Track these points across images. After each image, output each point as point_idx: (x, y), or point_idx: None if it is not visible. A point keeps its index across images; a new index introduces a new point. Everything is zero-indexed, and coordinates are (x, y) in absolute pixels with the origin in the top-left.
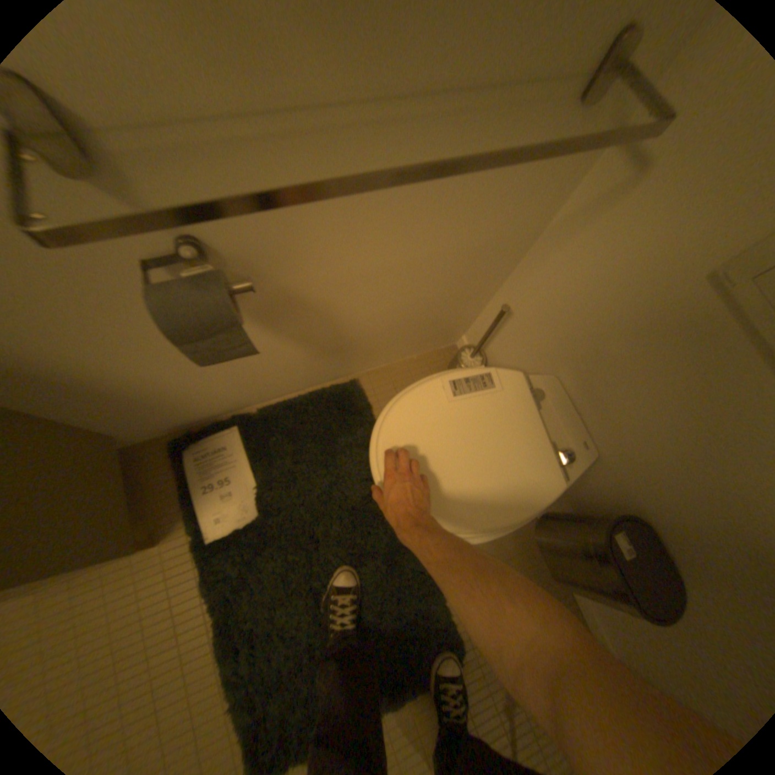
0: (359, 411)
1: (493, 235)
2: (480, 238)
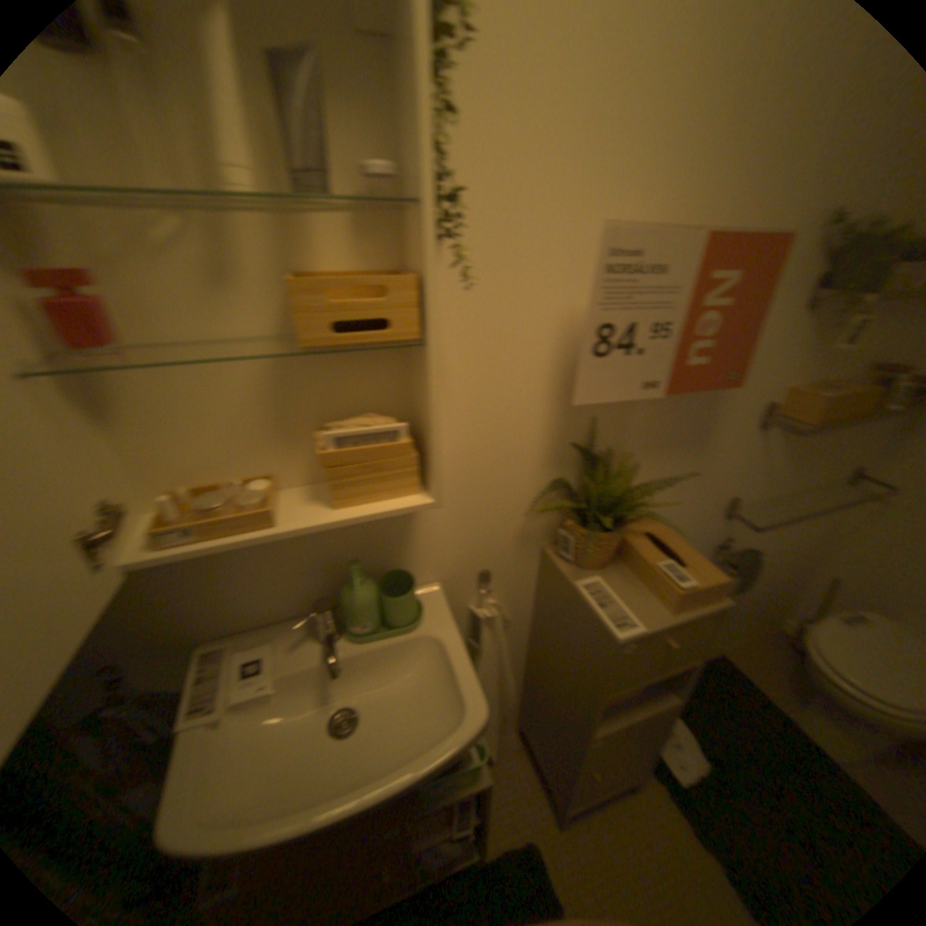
0: (744, 680)
1: (816, 540)
2: (811, 542)
